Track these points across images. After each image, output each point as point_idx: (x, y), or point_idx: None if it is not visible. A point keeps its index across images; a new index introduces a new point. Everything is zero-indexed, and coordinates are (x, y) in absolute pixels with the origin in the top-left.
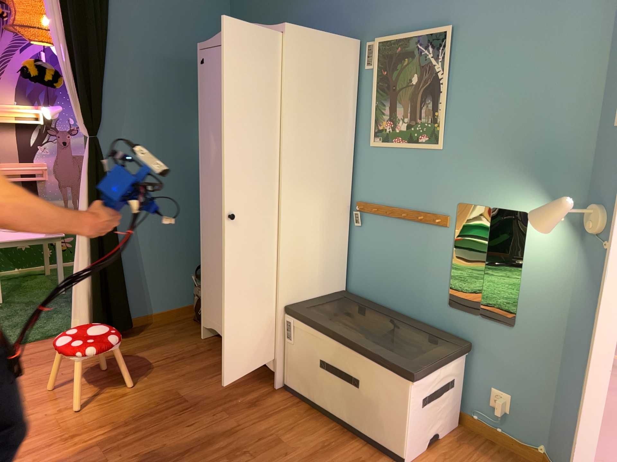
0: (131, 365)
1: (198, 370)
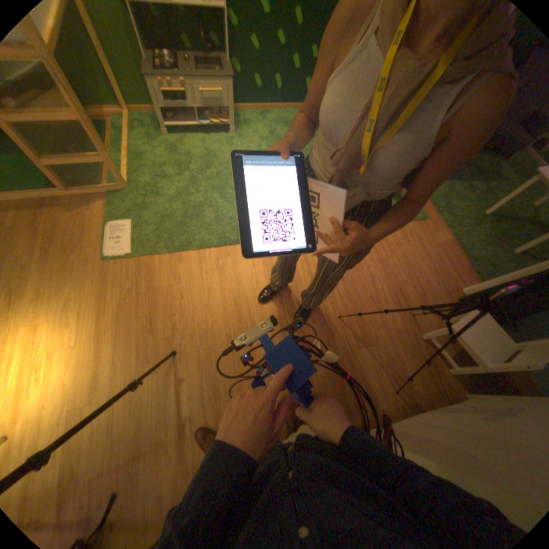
0: (421, 325)
1: (402, 375)
